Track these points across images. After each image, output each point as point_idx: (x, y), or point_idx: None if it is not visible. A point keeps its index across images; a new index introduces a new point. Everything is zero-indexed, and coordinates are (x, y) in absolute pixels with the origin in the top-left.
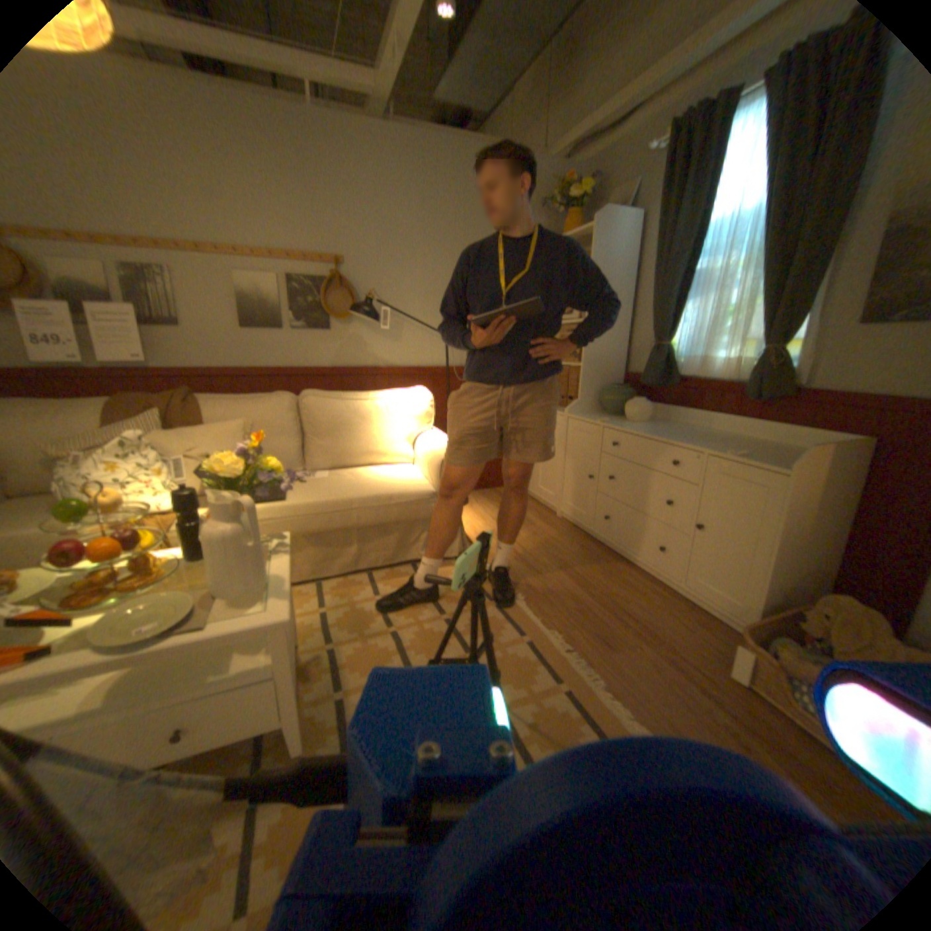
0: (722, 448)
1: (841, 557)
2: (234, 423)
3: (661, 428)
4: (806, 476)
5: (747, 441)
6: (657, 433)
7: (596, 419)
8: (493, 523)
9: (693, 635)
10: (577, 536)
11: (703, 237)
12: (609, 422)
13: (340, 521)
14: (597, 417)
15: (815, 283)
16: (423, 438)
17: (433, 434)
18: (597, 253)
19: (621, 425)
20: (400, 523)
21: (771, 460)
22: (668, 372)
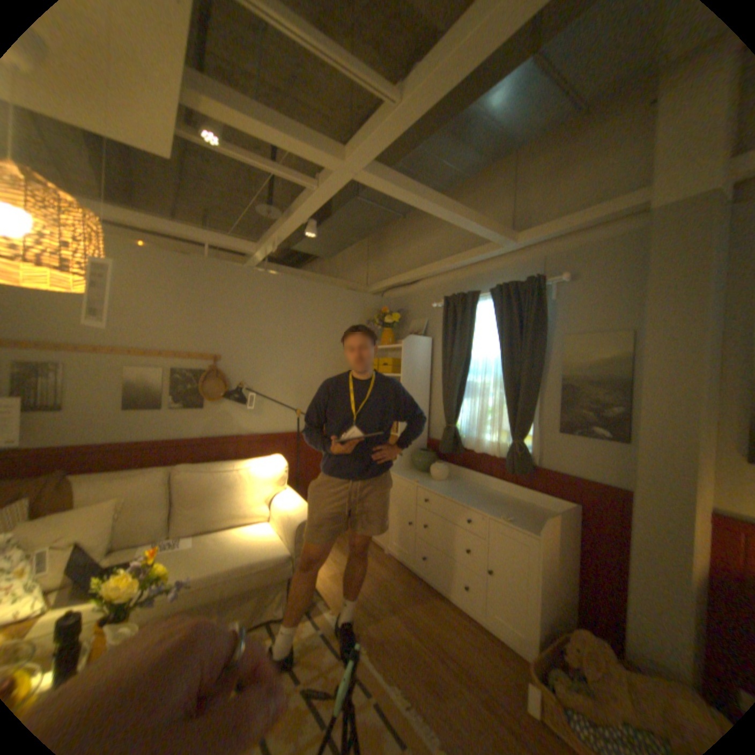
0: (496, 512)
1: (578, 588)
2: (107, 505)
3: (456, 488)
4: (548, 540)
5: (510, 502)
6: (453, 495)
7: (411, 479)
8: (334, 566)
9: (496, 669)
10: (402, 574)
11: (467, 364)
12: (420, 482)
13: (204, 599)
14: (411, 476)
15: (532, 407)
16: (278, 500)
17: (287, 496)
18: (403, 360)
19: (428, 486)
20: (258, 589)
21: (526, 524)
22: (455, 444)
